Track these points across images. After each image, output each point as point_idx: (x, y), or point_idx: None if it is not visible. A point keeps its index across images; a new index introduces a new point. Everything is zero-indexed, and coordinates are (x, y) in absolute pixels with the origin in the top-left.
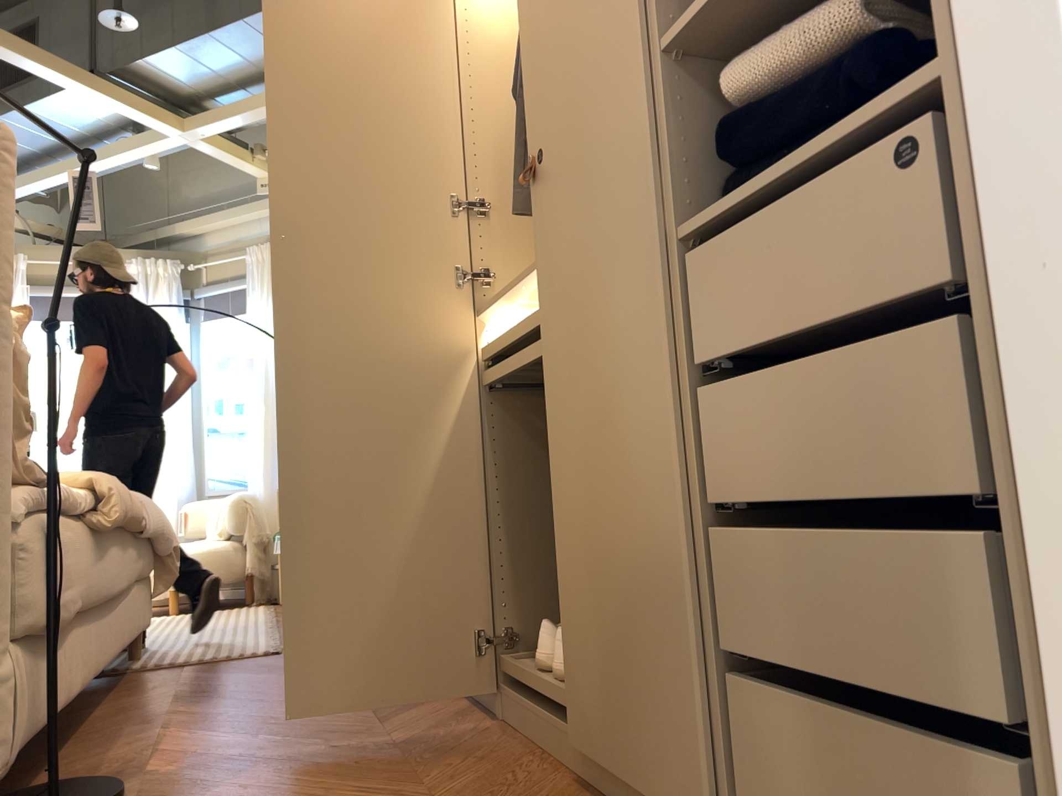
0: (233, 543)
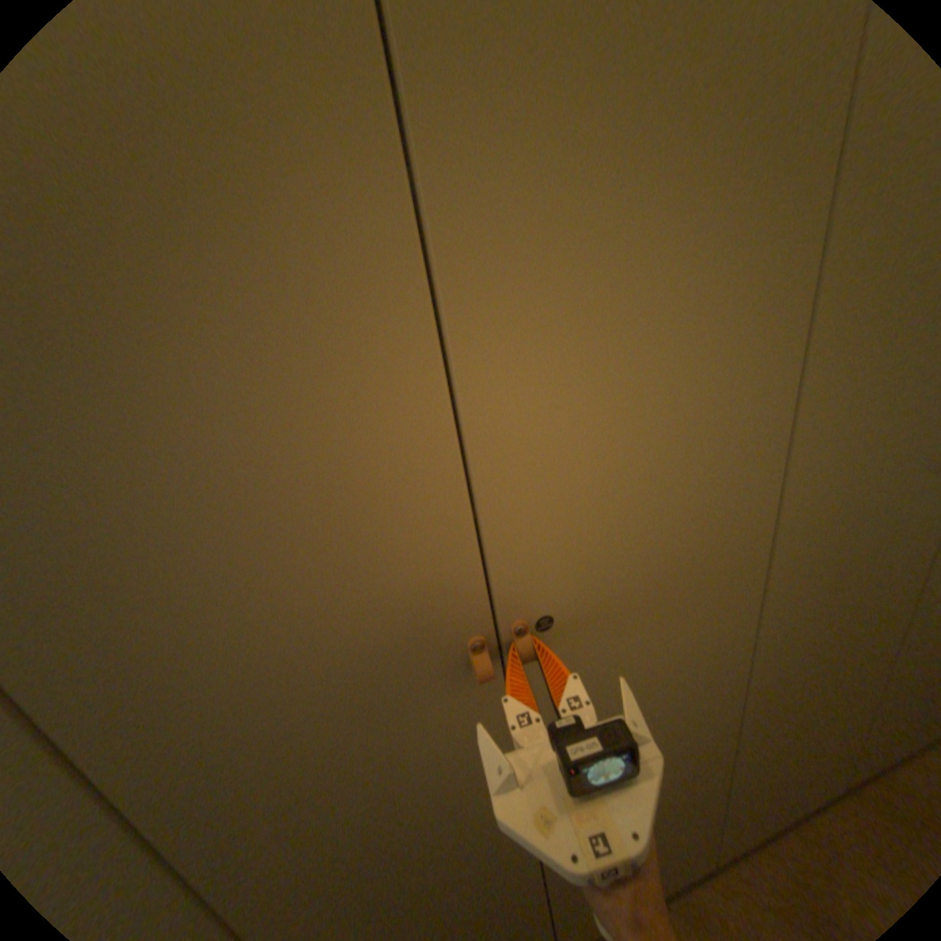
0: None
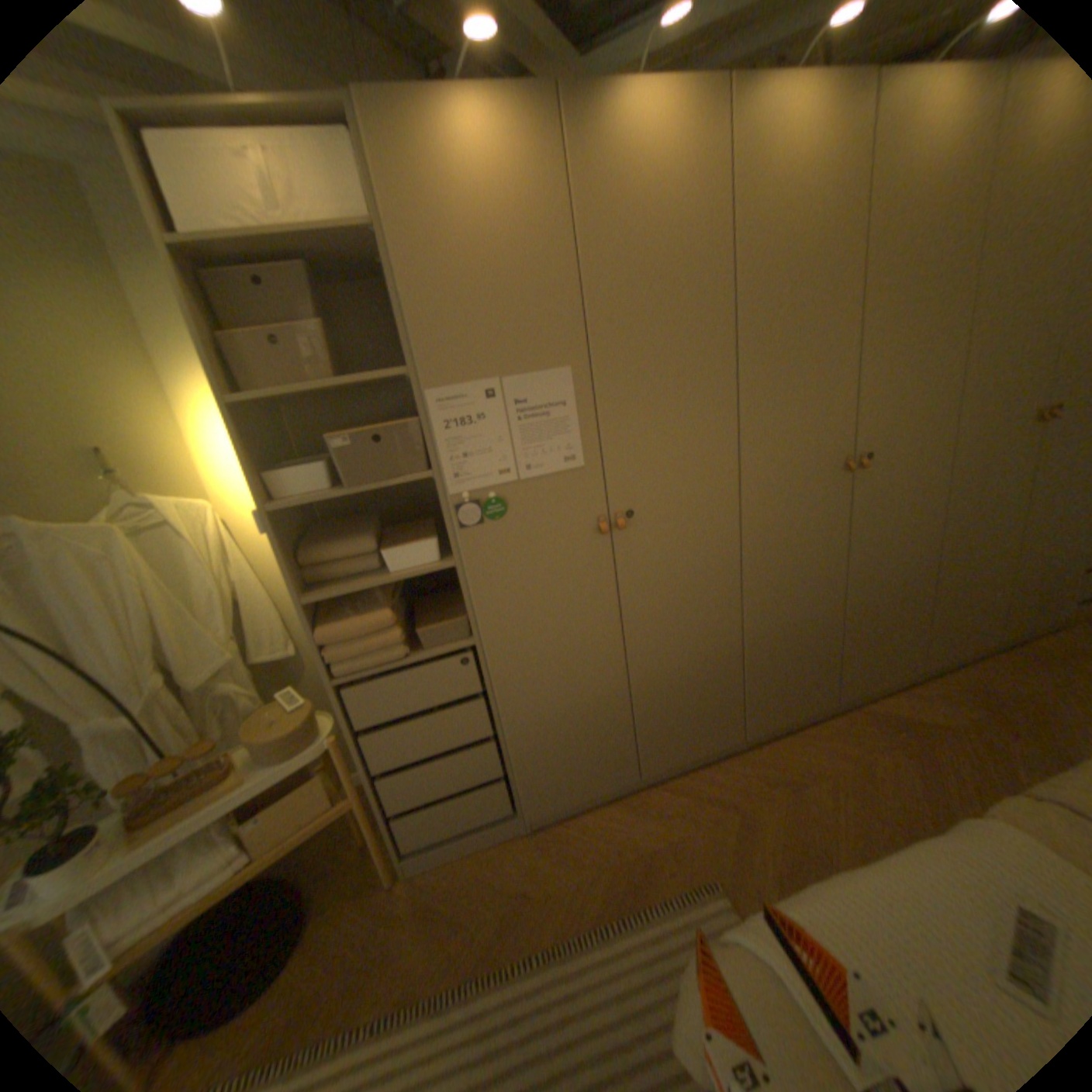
0: None
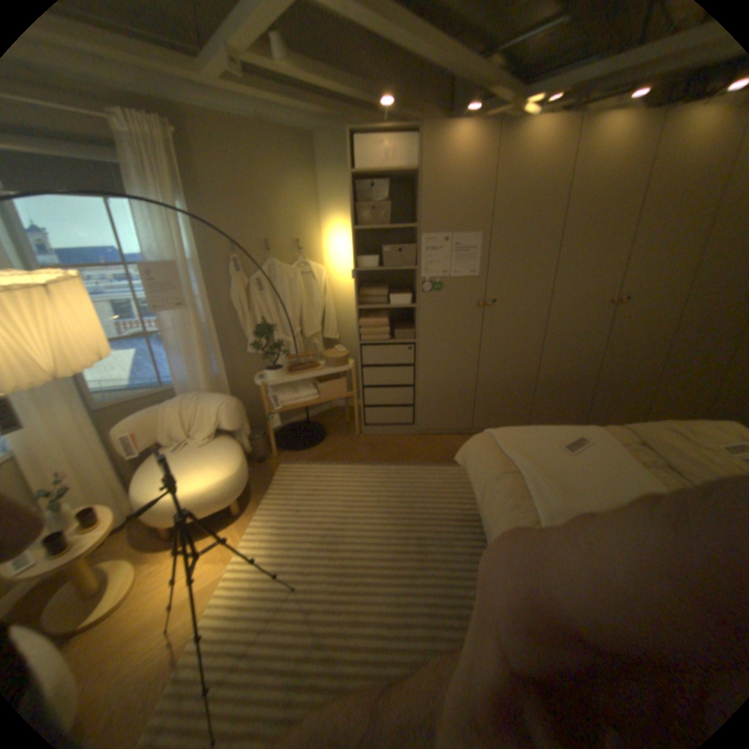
0: (237, 442)
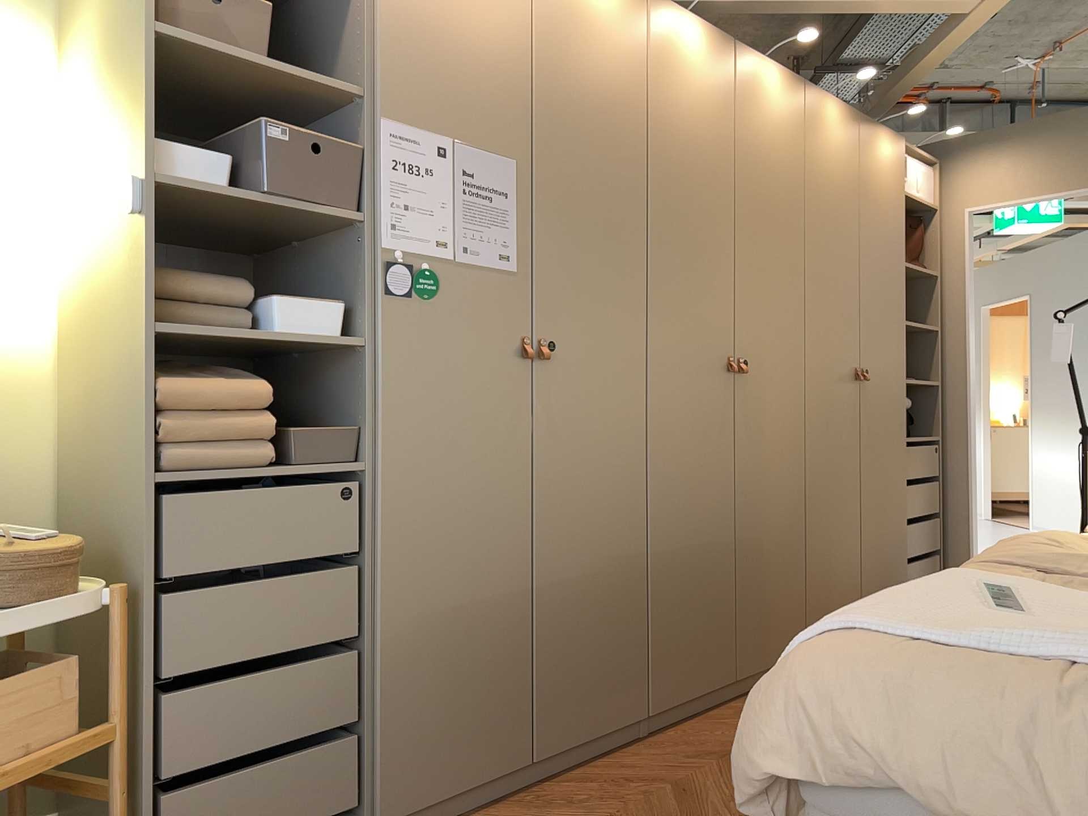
0: None
